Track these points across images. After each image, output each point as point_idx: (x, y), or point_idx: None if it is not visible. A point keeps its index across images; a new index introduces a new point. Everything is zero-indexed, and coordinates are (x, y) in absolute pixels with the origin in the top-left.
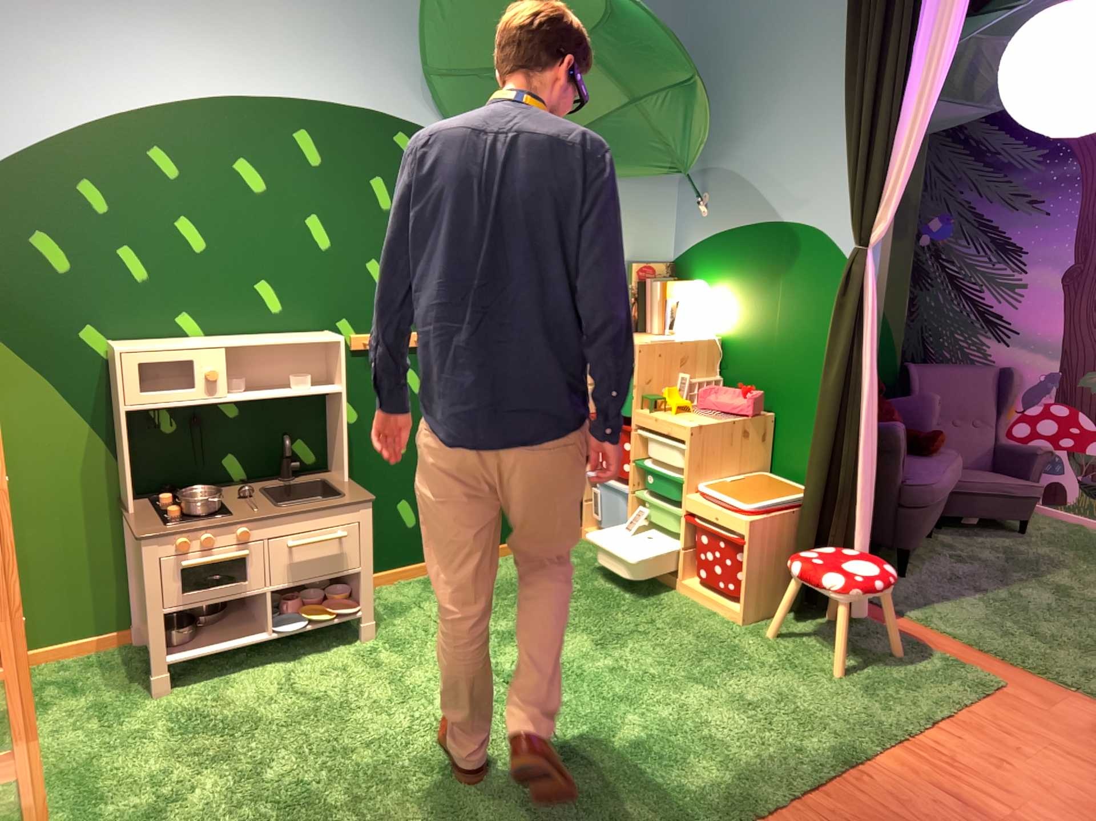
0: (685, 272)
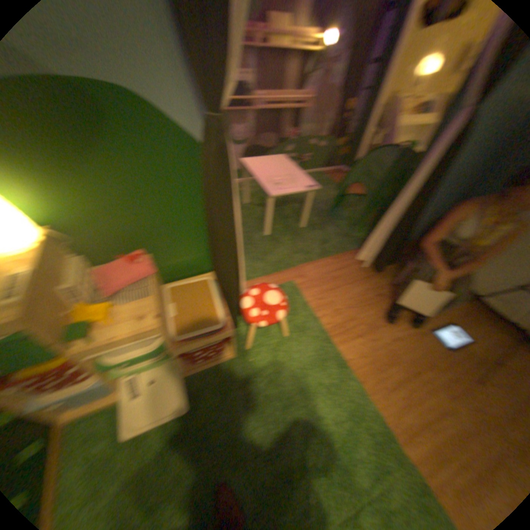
0: None
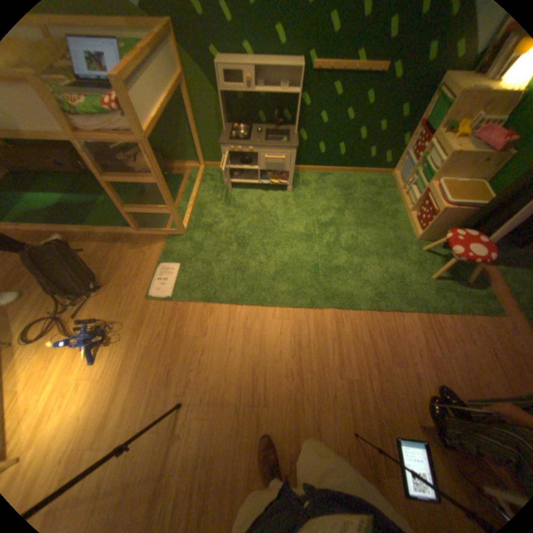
0: None
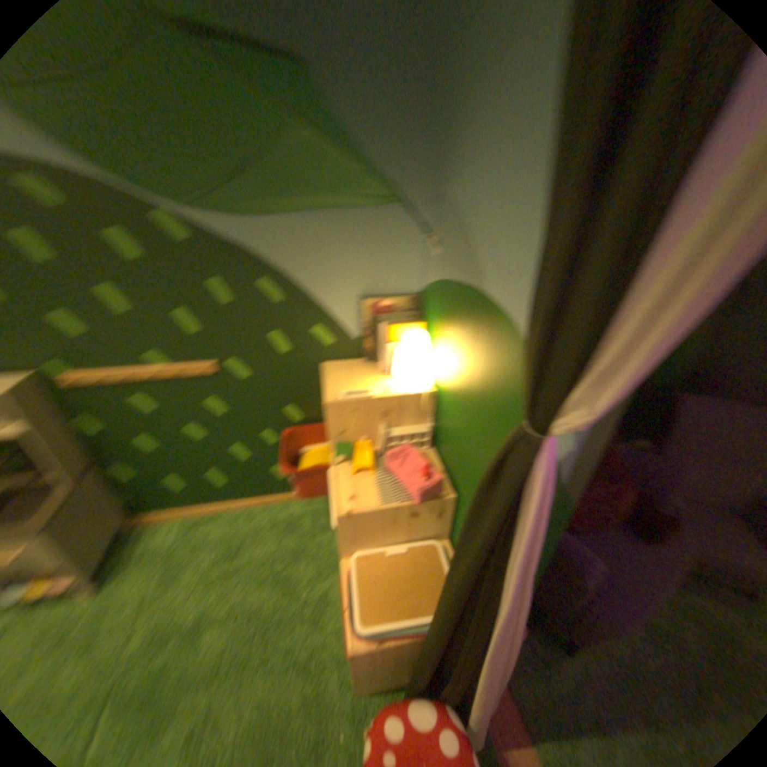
0: (422, 309)
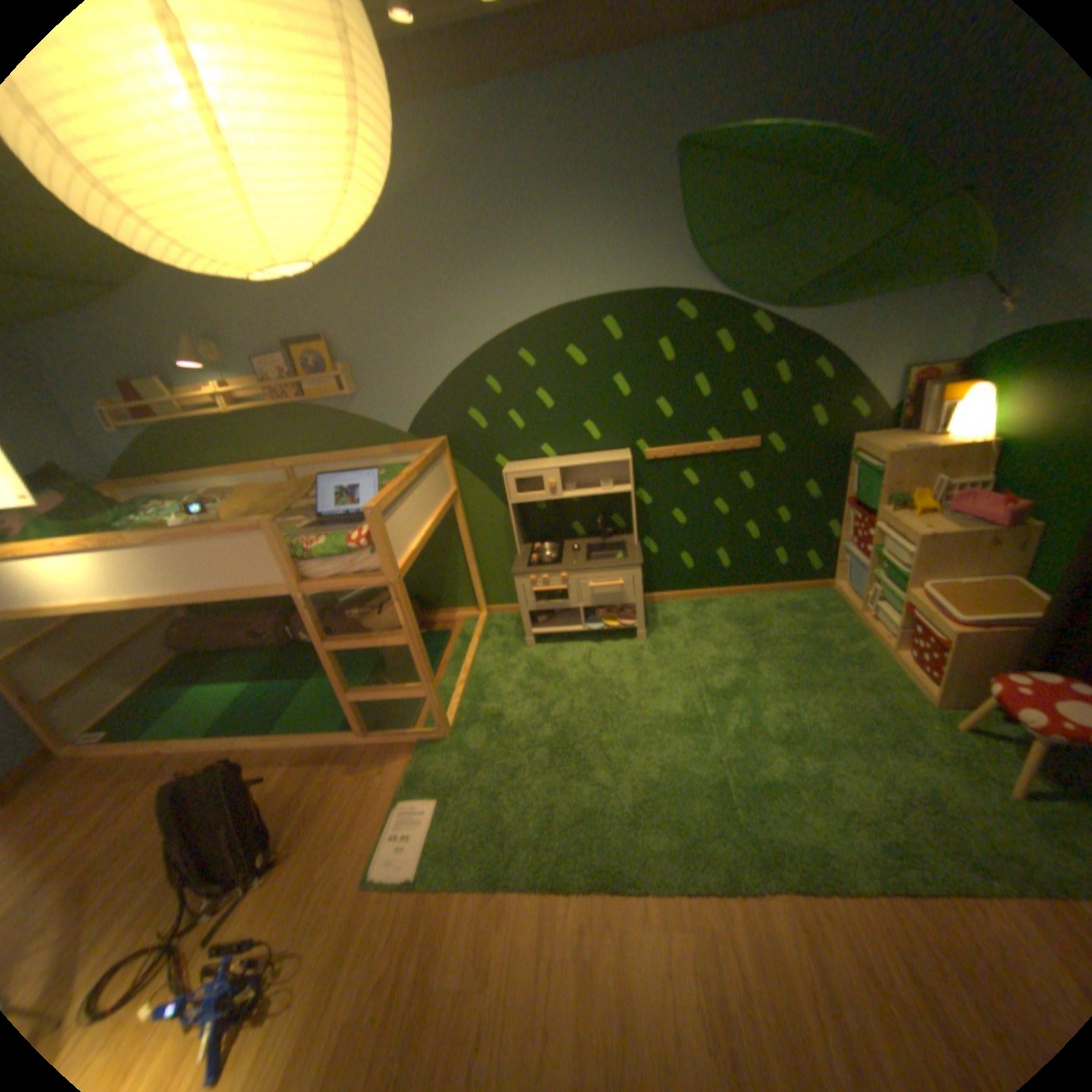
0: (976, 370)
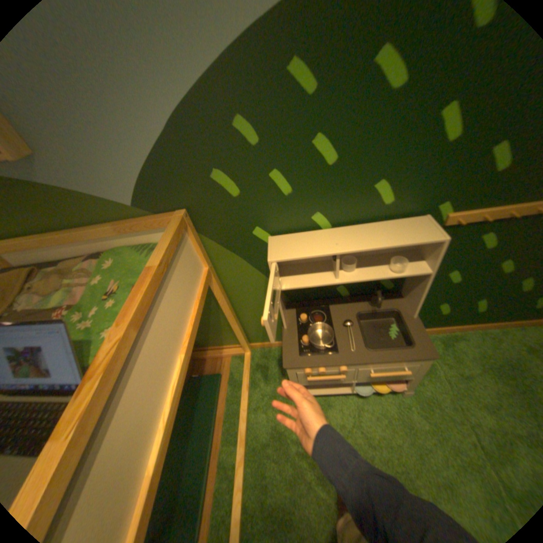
0: None
